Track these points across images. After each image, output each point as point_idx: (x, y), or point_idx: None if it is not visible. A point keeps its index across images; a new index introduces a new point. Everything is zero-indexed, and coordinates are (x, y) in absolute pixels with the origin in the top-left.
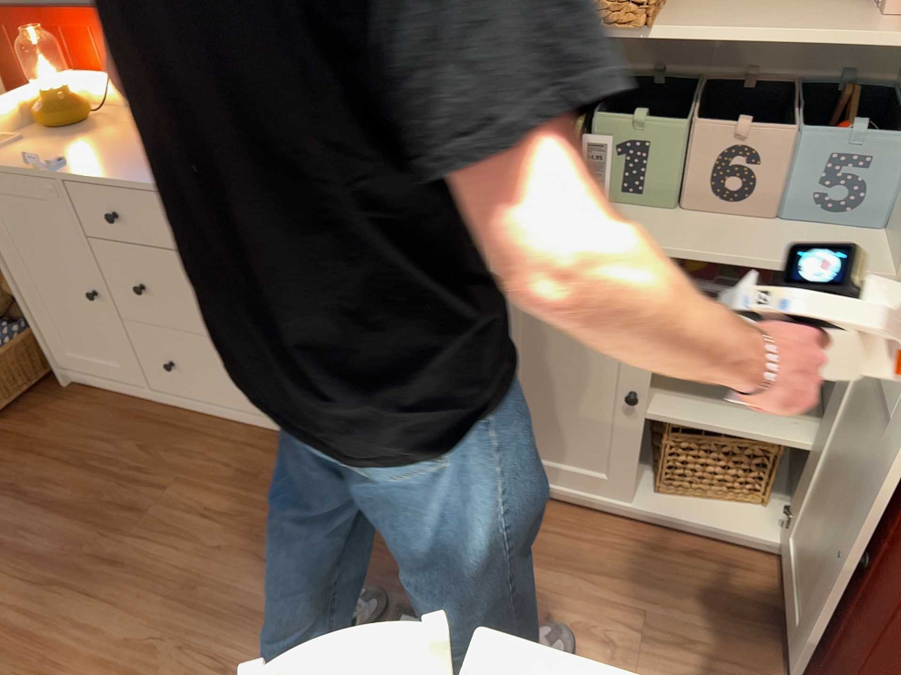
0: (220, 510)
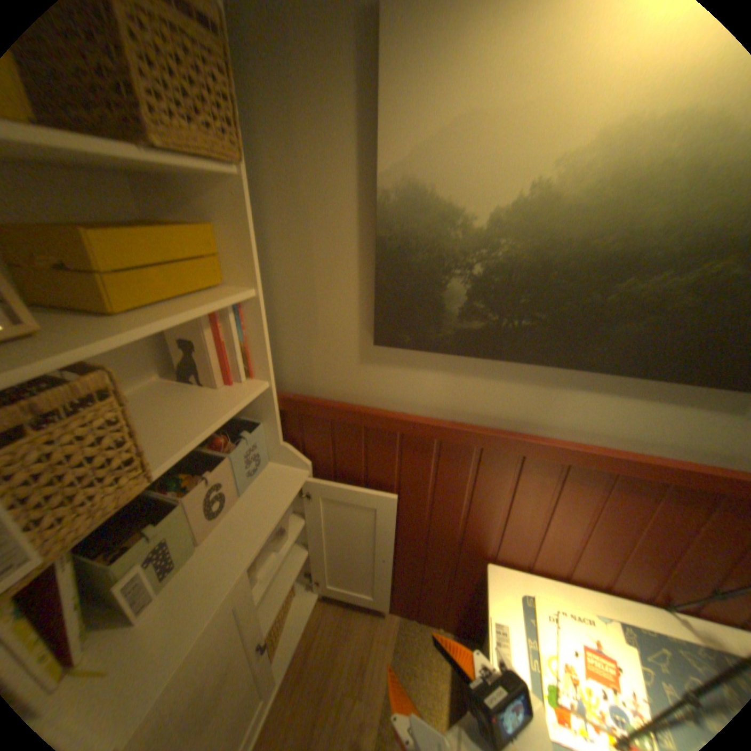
0: None
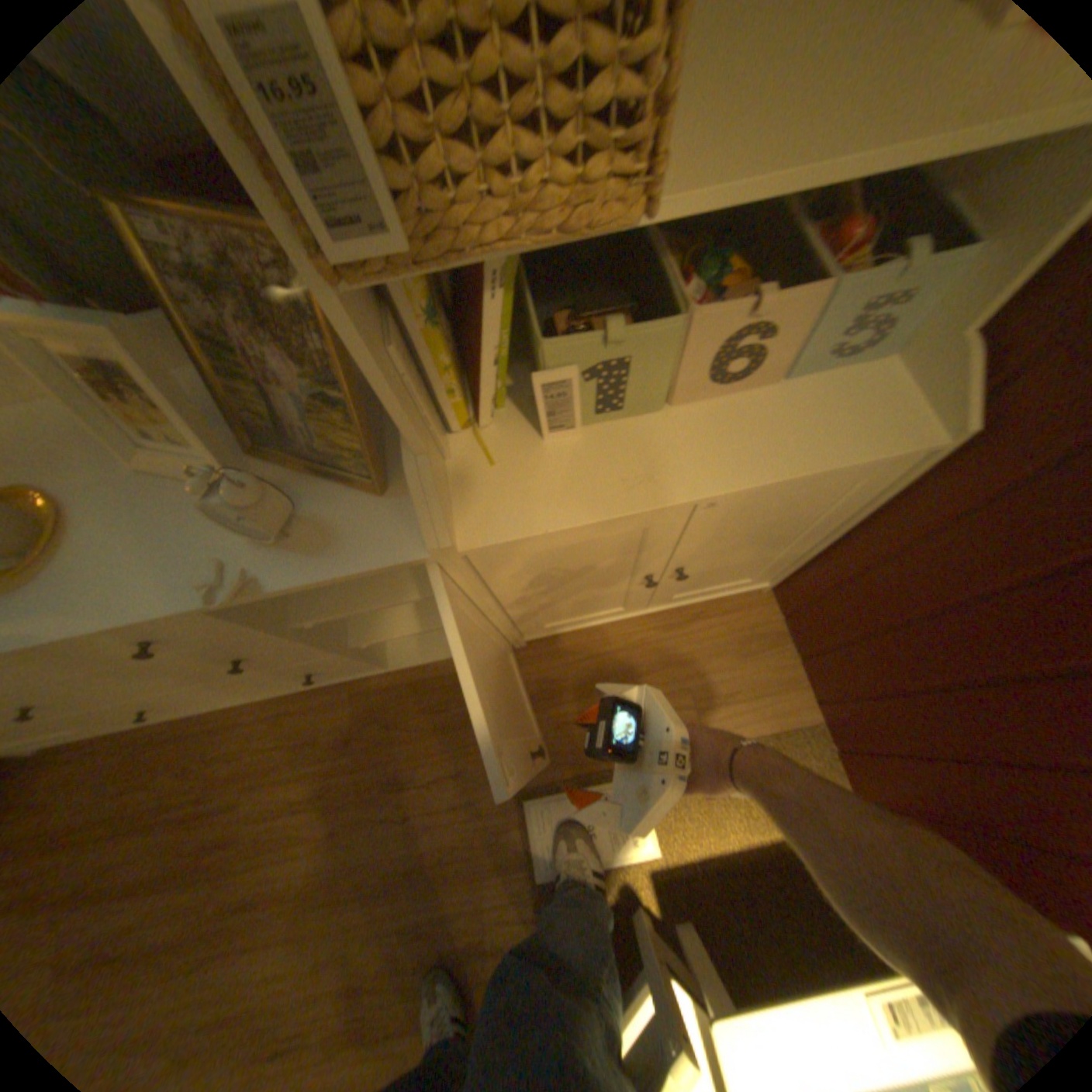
0: (301, 805)
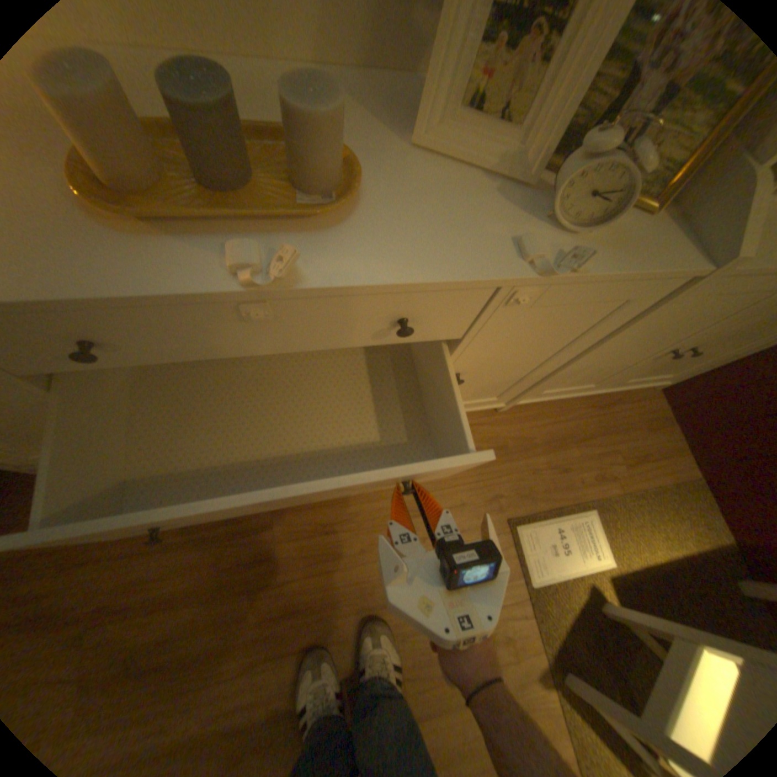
0: (334, 526)
